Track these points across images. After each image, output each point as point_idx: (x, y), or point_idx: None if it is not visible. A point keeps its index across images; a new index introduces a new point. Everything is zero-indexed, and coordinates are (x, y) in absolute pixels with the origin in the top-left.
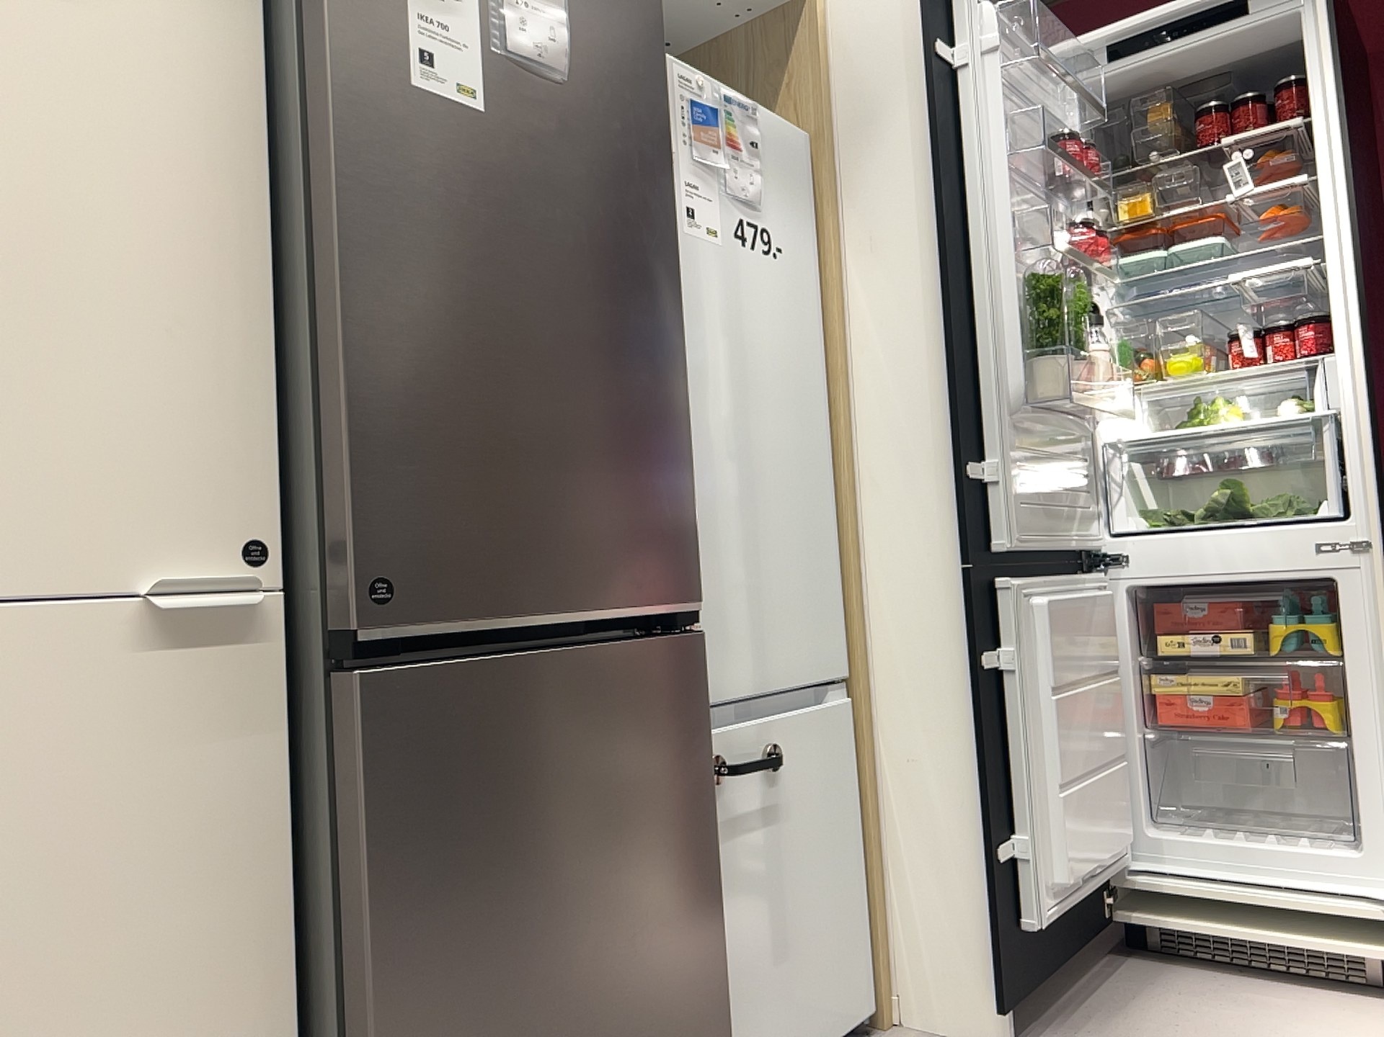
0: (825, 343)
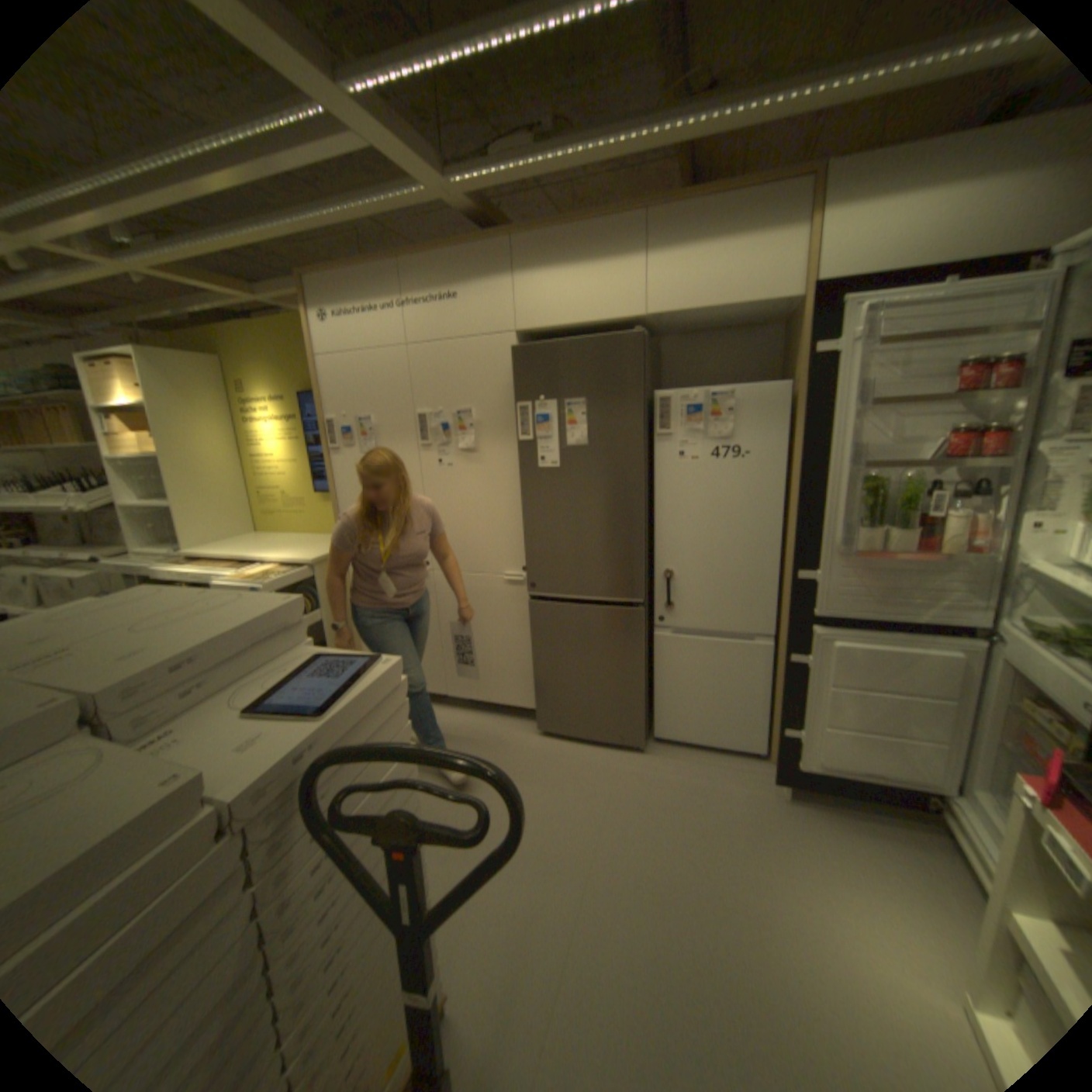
0: (791, 487)
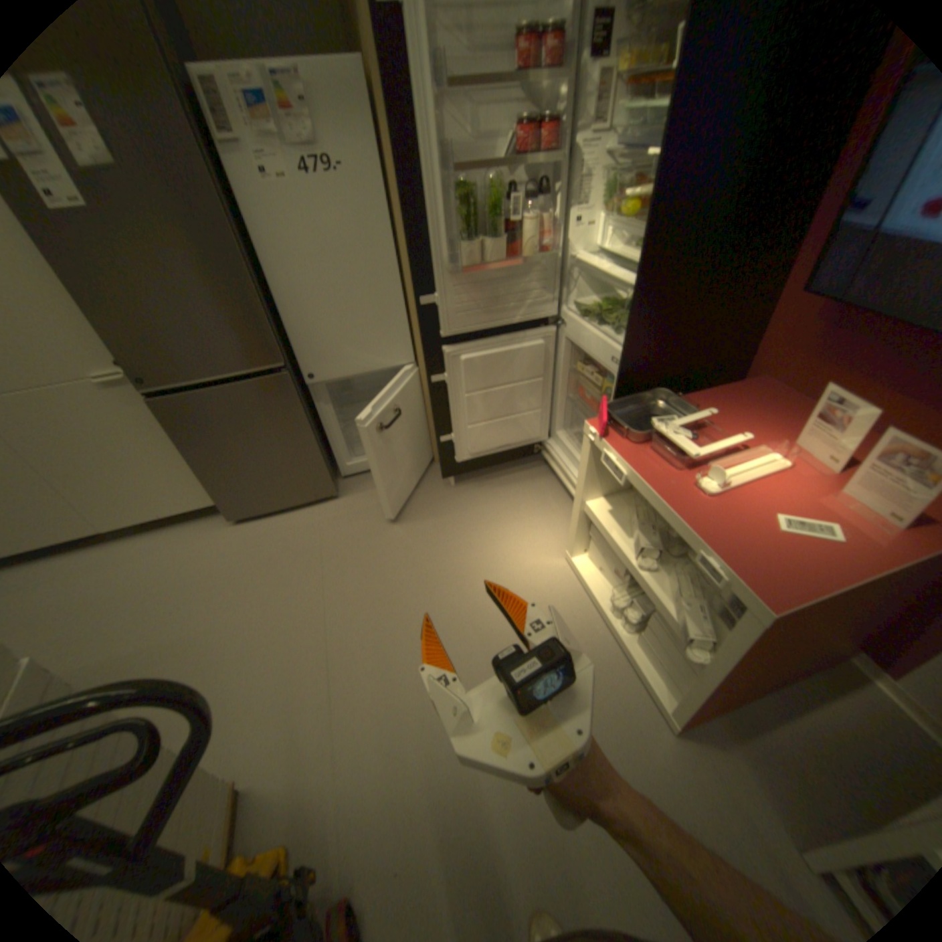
0: (393, 206)
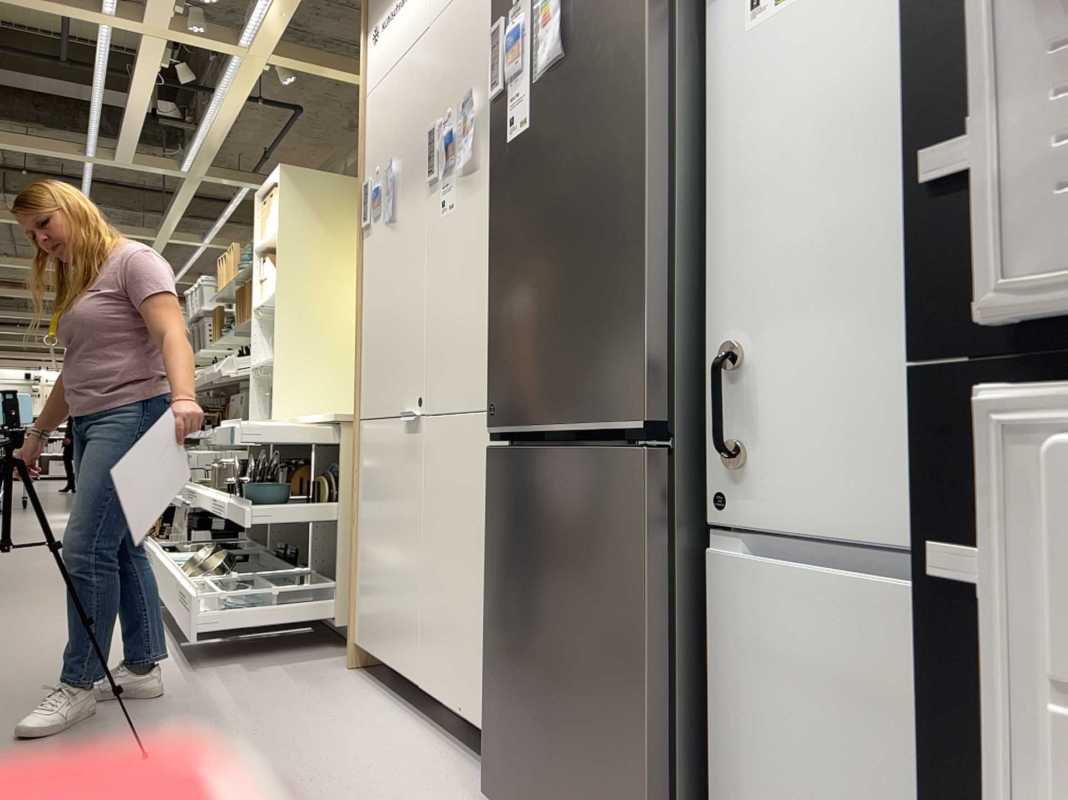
0: None
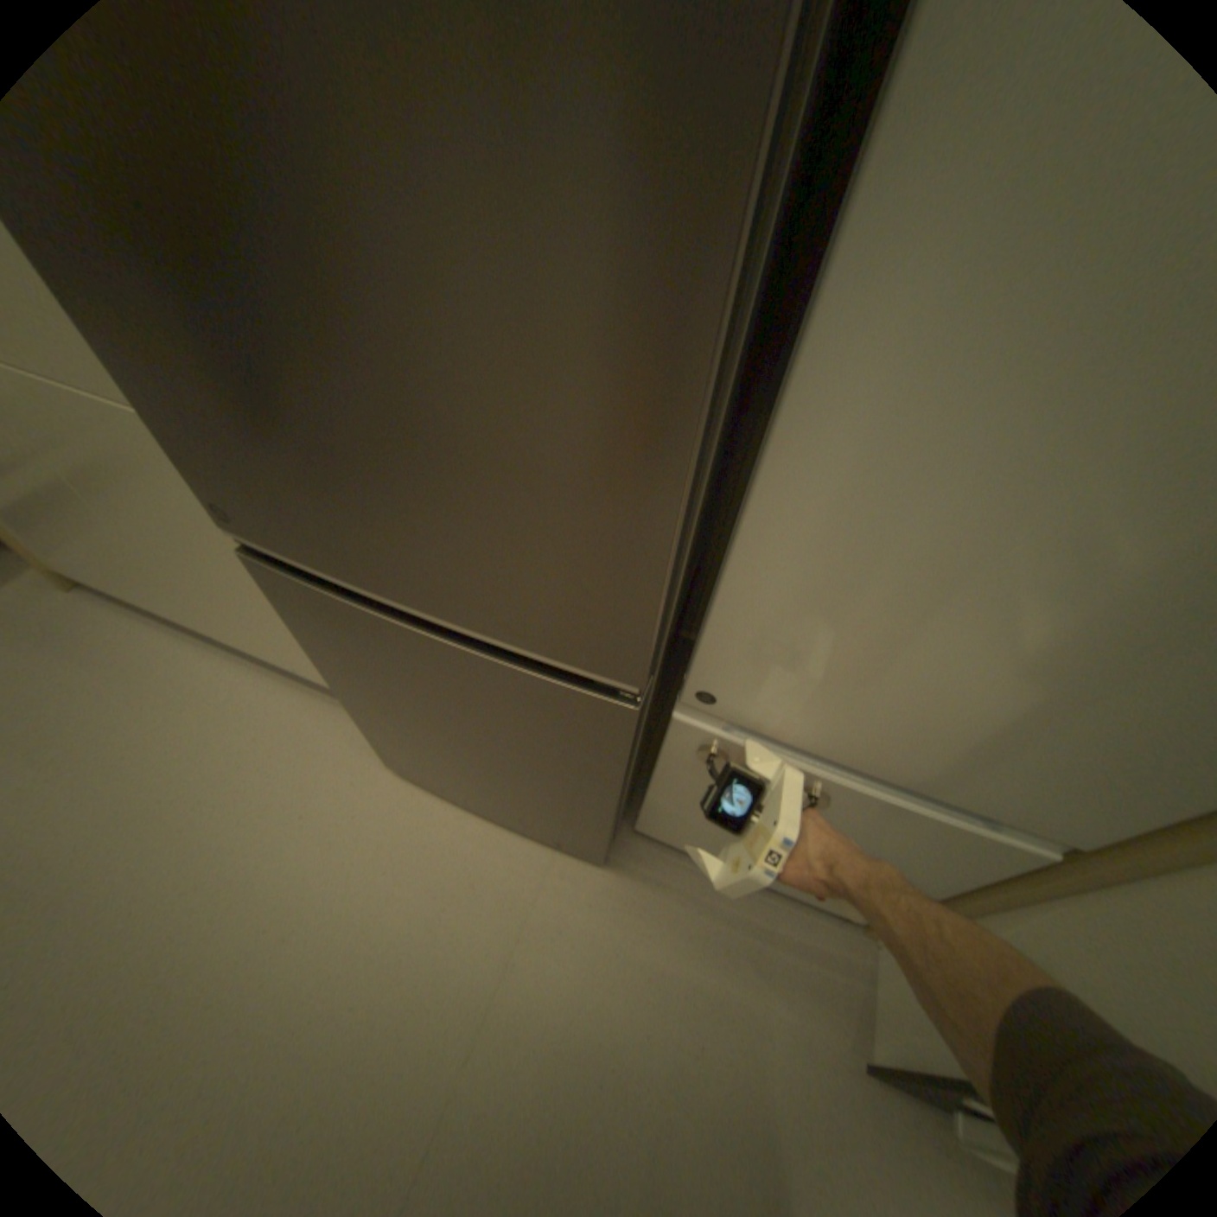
0: None
